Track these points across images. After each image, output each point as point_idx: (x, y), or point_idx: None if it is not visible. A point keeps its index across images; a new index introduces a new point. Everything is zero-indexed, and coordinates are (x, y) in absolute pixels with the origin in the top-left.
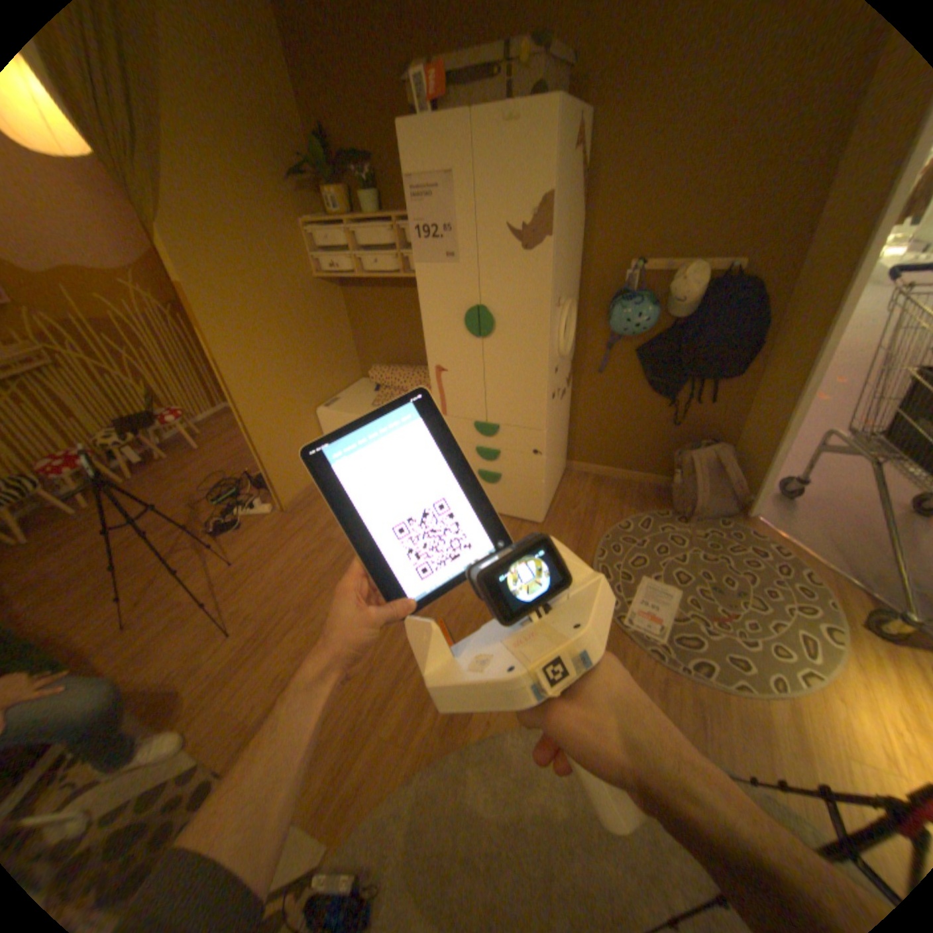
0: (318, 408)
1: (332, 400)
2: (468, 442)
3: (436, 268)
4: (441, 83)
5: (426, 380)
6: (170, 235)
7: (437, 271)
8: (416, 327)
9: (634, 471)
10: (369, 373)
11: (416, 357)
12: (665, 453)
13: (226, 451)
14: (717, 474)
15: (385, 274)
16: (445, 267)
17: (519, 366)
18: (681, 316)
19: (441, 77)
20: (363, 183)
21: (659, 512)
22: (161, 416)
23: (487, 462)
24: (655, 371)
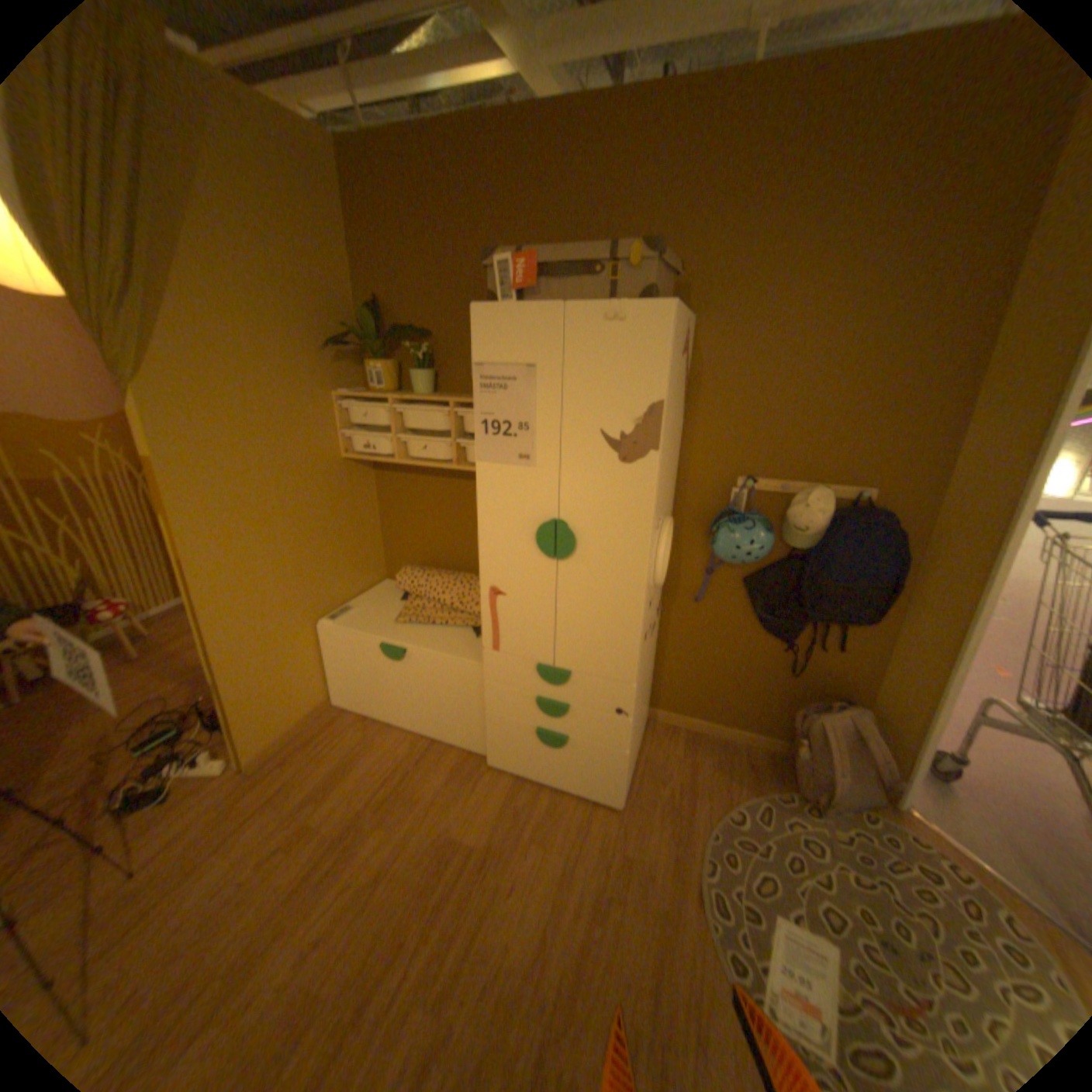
0: (320, 621)
1: (342, 610)
2: (526, 689)
3: (505, 470)
4: (526, 273)
5: (472, 592)
6: (150, 400)
7: (503, 469)
8: (466, 526)
9: (741, 731)
10: (396, 574)
11: (461, 561)
12: (782, 710)
13: (179, 665)
14: (859, 752)
15: (434, 463)
16: (516, 470)
17: (605, 600)
18: (800, 545)
19: (526, 267)
20: (419, 361)
21: (782, 797)
22: (93, 612)
23: (552, 719)
24: (769, 607)
